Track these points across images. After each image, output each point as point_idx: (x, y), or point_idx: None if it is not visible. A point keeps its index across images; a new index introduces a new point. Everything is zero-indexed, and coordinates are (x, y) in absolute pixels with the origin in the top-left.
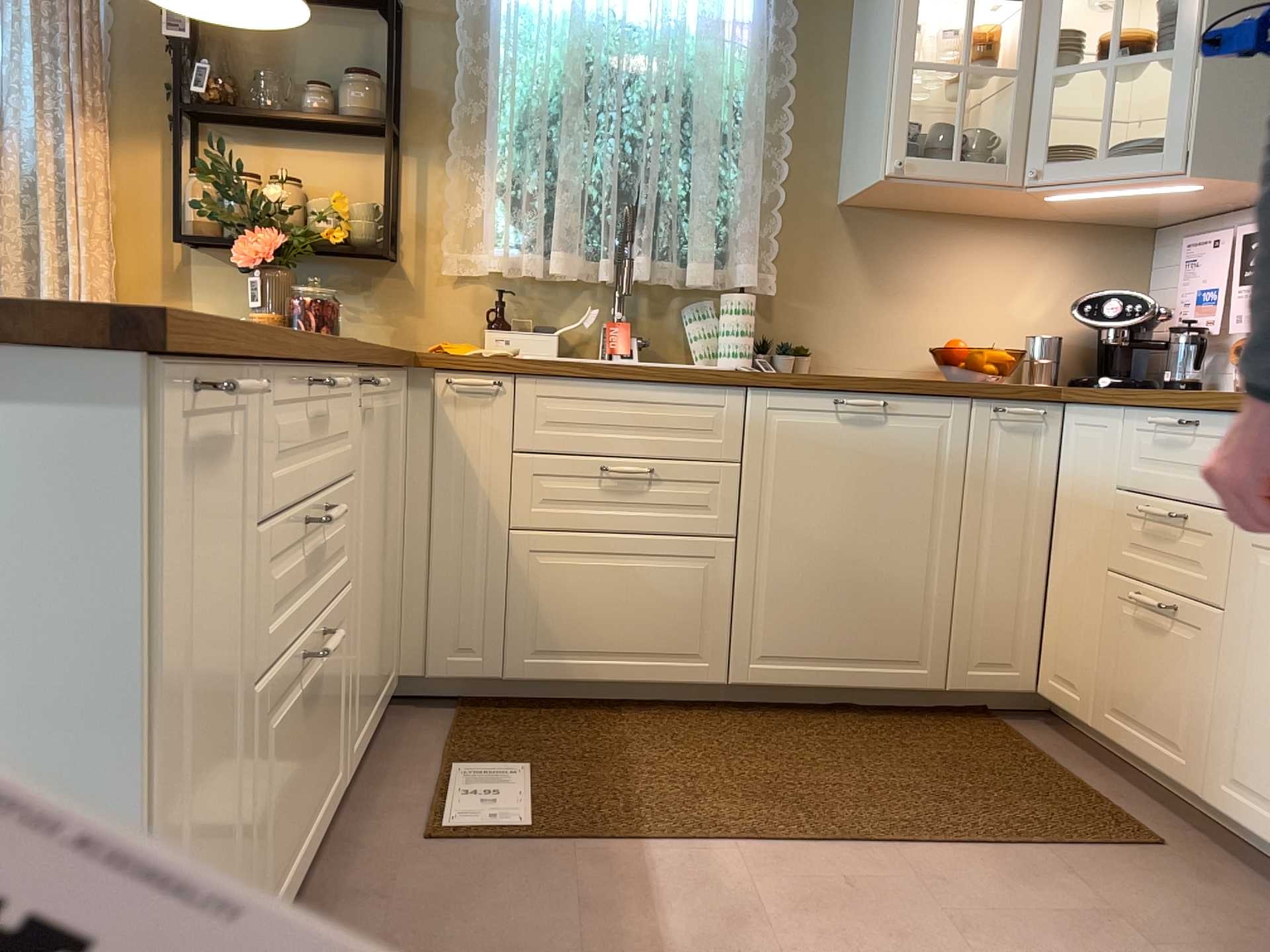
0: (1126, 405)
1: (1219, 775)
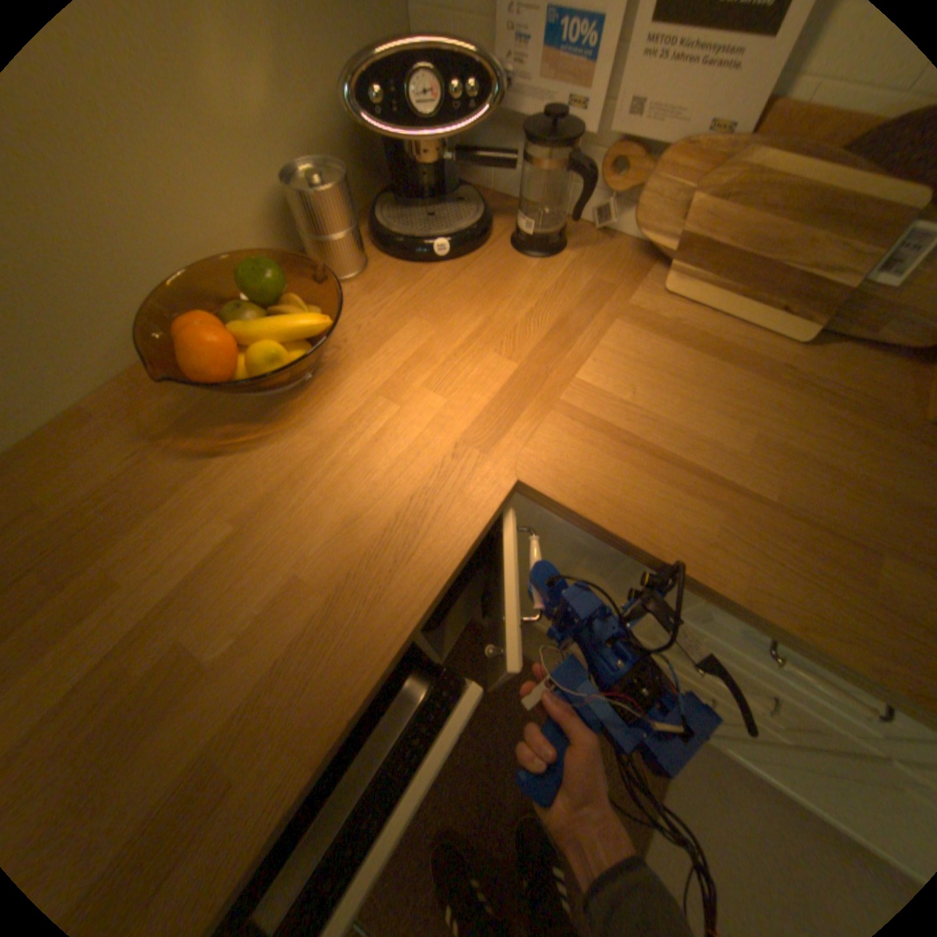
0: (710, 598)
1: (726, 748)
